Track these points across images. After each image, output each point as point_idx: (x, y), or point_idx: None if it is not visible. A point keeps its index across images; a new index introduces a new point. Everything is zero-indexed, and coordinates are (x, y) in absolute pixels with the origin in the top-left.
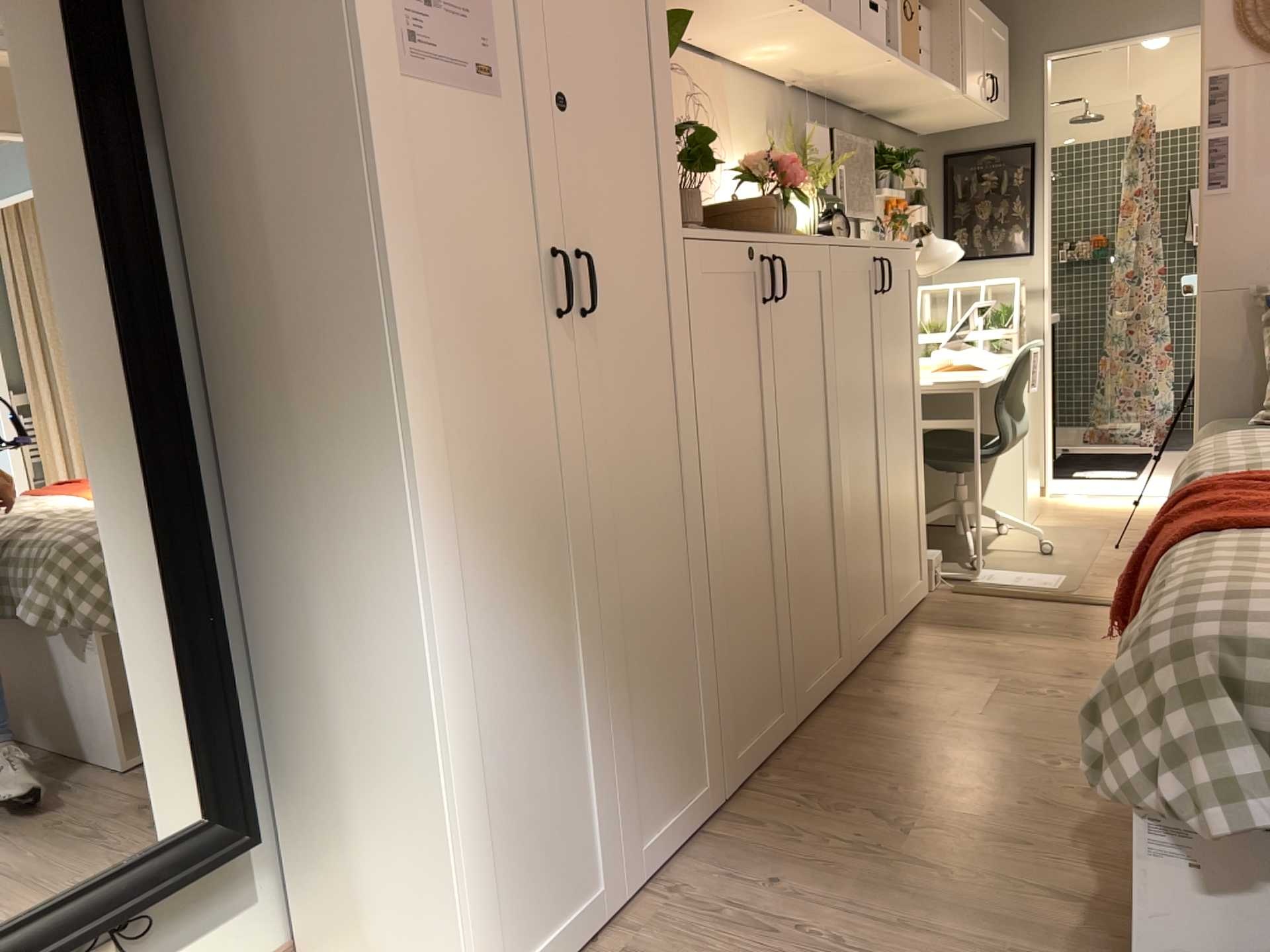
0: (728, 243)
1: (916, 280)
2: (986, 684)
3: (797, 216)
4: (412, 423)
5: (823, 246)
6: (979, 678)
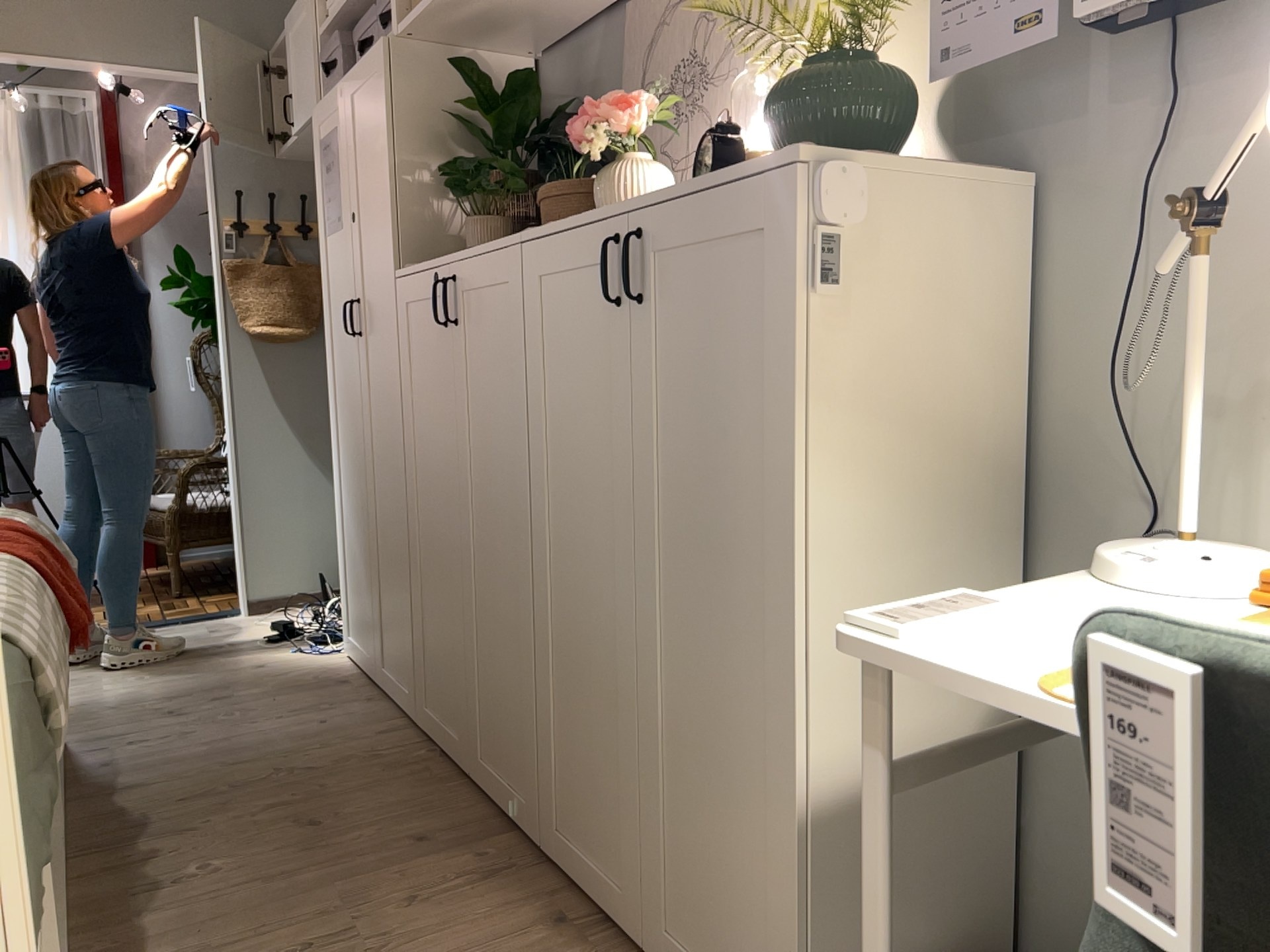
0: (418, 275)
1: (796, 257)
2: (379, 942)
3: (615, 185)
4: (328, 378)
5: (508, 249)
6: (401, 949)
